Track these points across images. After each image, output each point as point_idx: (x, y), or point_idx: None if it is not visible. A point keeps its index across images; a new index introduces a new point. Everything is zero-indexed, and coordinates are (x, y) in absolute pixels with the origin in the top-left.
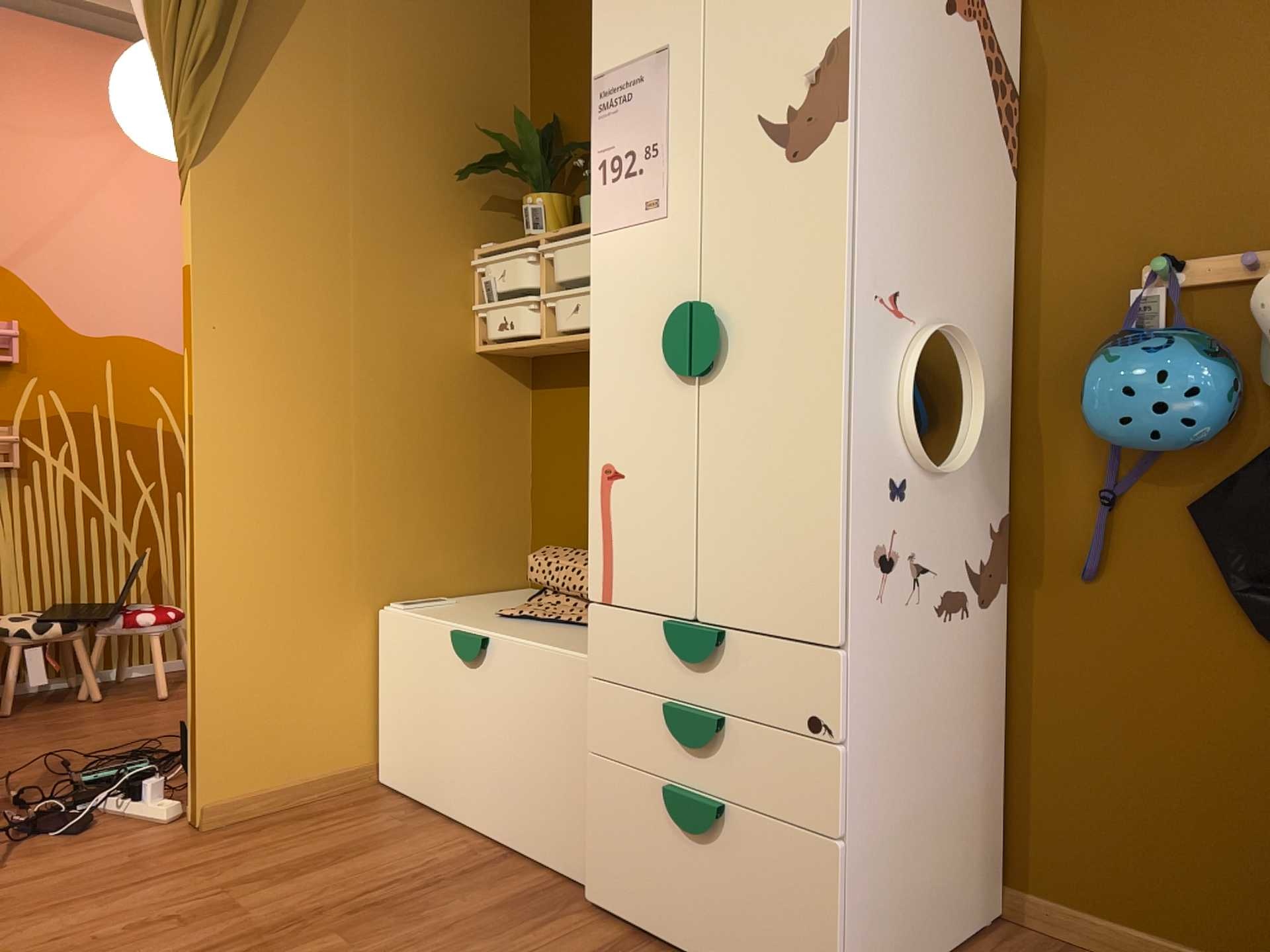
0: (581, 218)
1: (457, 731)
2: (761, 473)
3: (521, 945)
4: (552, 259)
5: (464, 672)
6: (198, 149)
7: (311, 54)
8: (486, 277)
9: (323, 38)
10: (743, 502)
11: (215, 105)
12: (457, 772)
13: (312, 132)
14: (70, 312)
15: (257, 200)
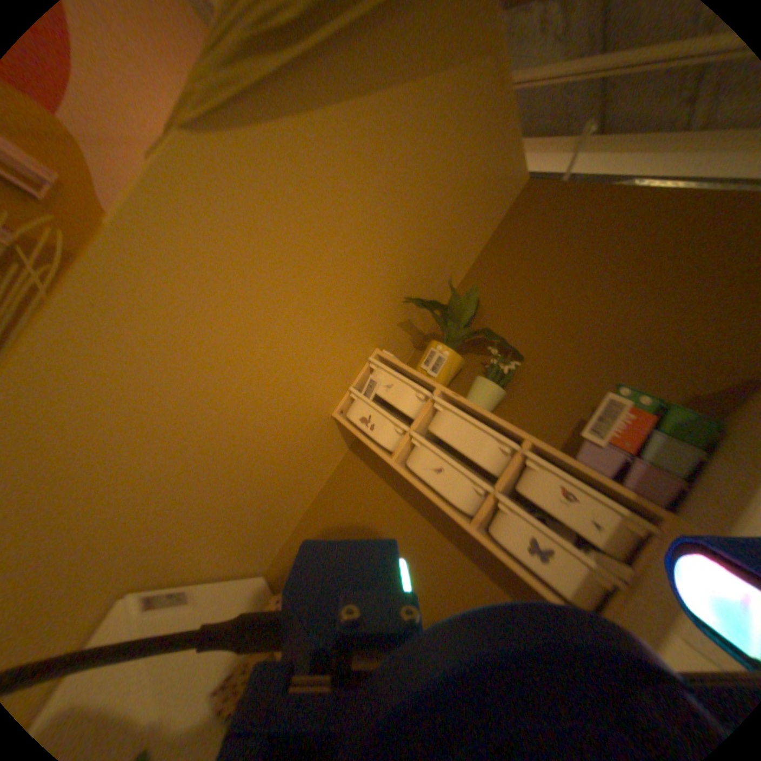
0: (470, 390)
1: None
2: None
3: None
4: (437, 411)
5: None
6: (201, 120)
7: (369, 132)
8: (372, 373)
9: (385, 129)
10: None
11: (250, 90)
12: None
13: (326, 195)
14: (105, 198)
15: (235, 216)
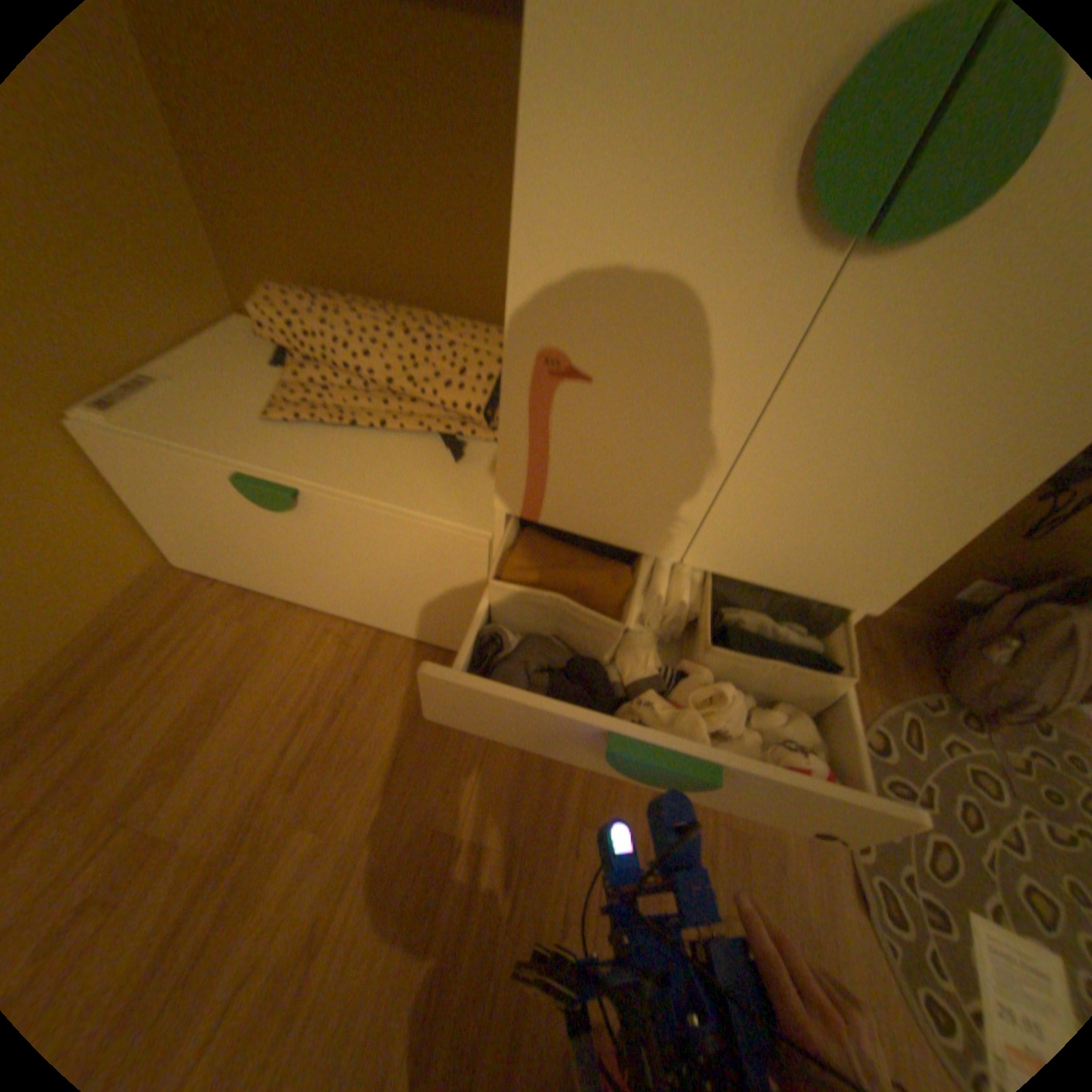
0: None
1: (278, 552)
2: (892, 440)
3: (469, 753)
4: None
5: (270, 511)
6: None
7: None
8: None
9: None
10: (831, 468)
11: None
12: (290, 577)
13: None
14: None
15: None
